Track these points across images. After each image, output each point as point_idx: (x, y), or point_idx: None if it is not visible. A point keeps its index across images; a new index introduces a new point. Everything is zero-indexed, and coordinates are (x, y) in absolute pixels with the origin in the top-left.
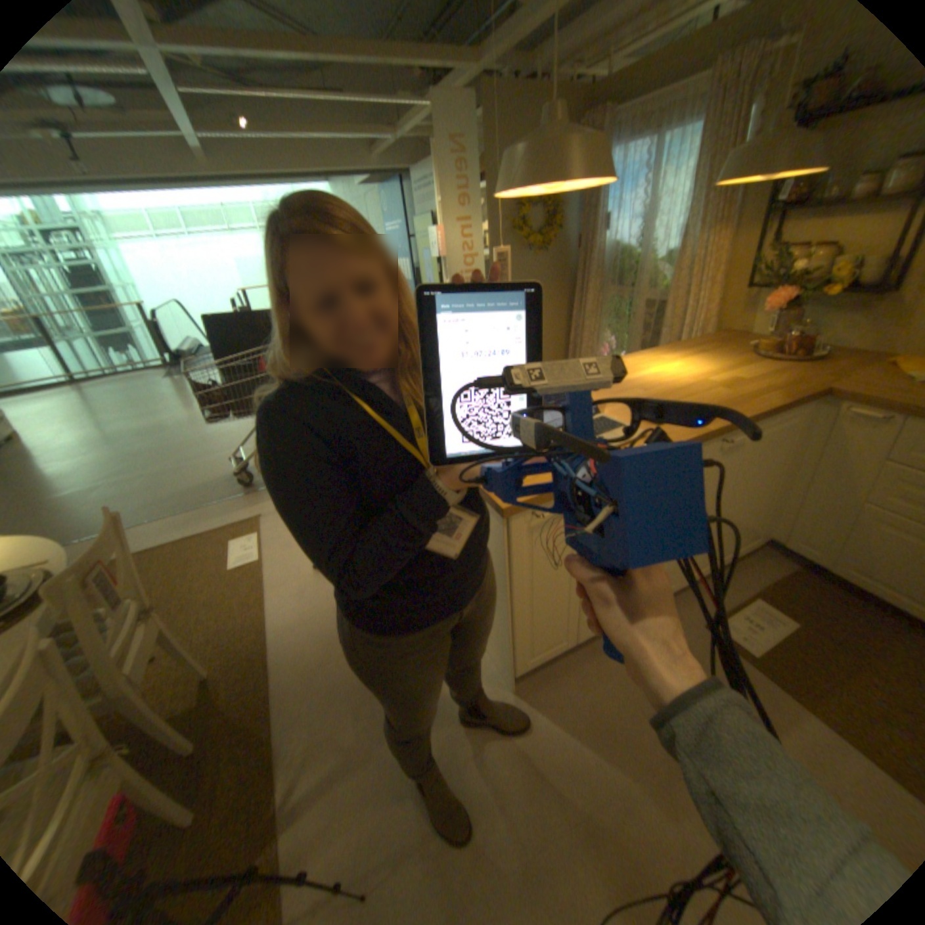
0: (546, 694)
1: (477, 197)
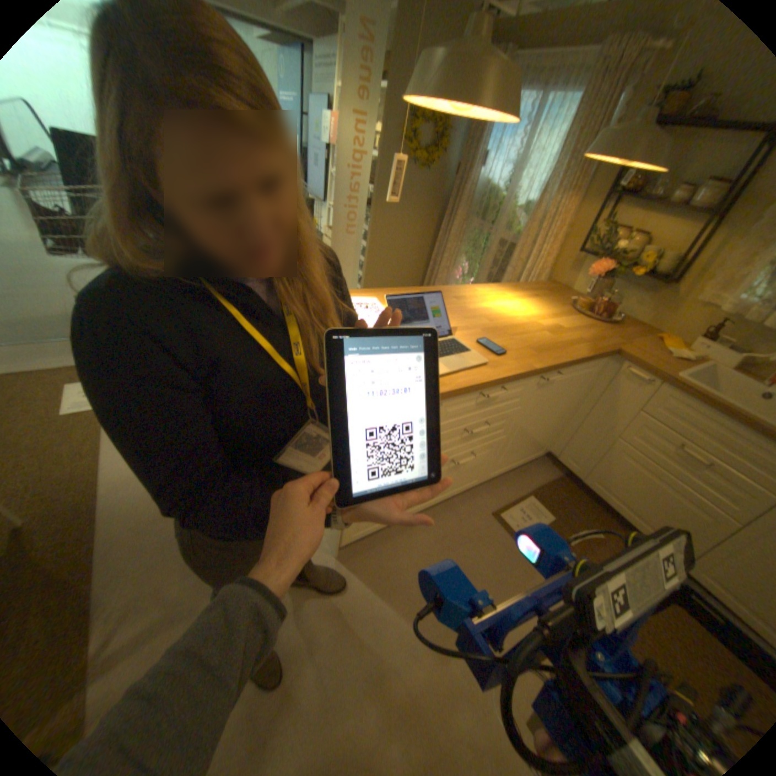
0: (363, 560)
1: (376, 95)
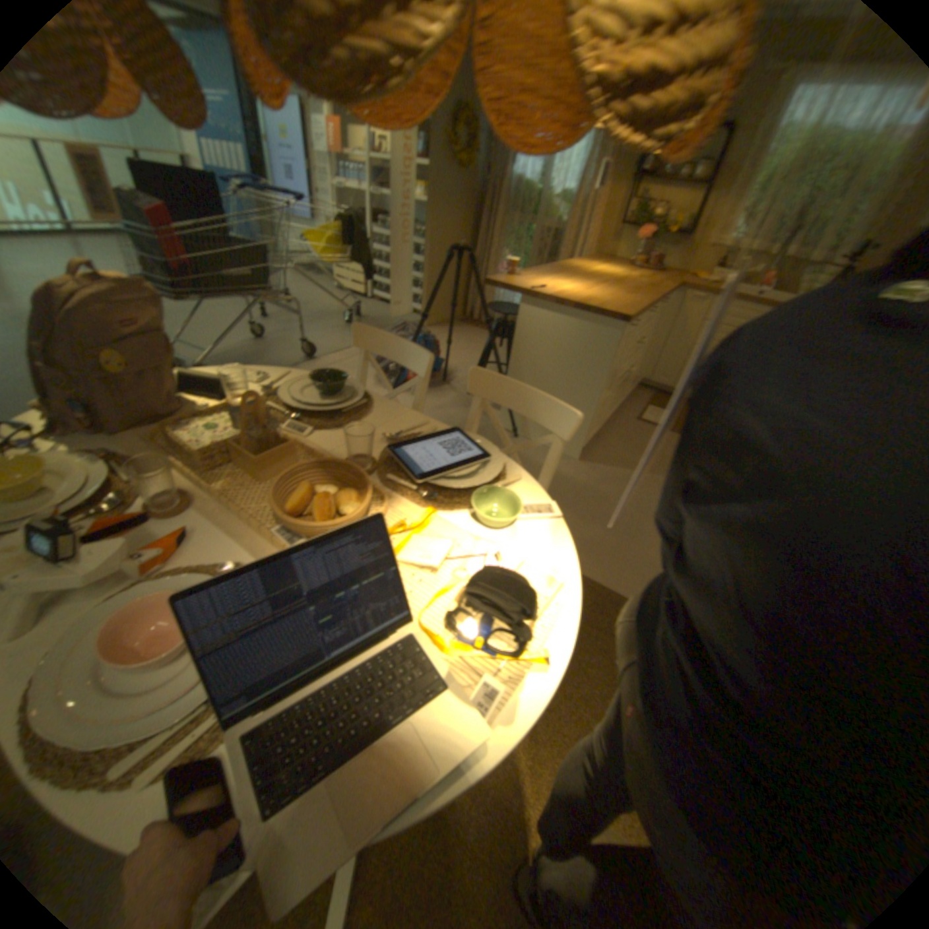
0: (593, 458)
1: None
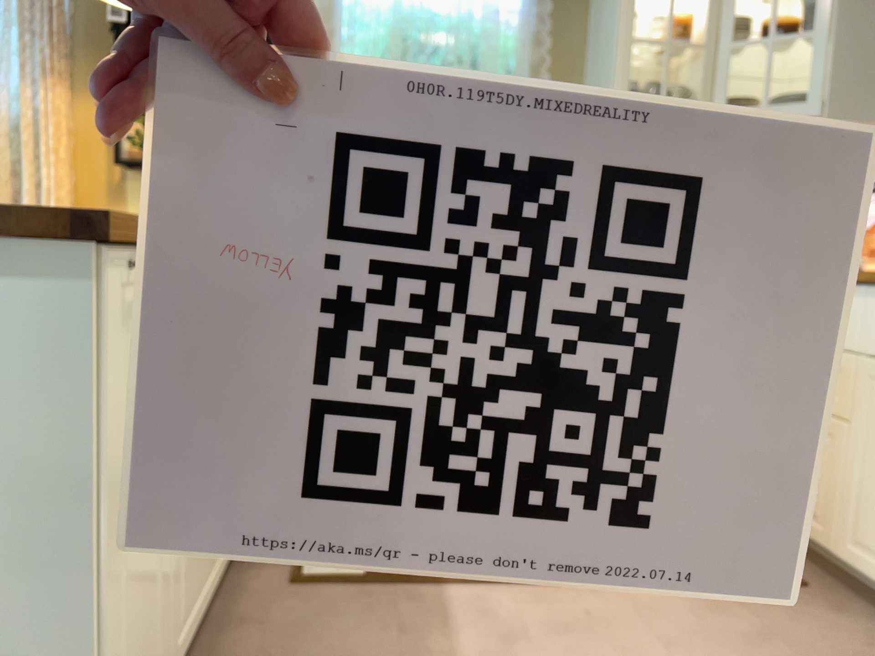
0: None
1: None
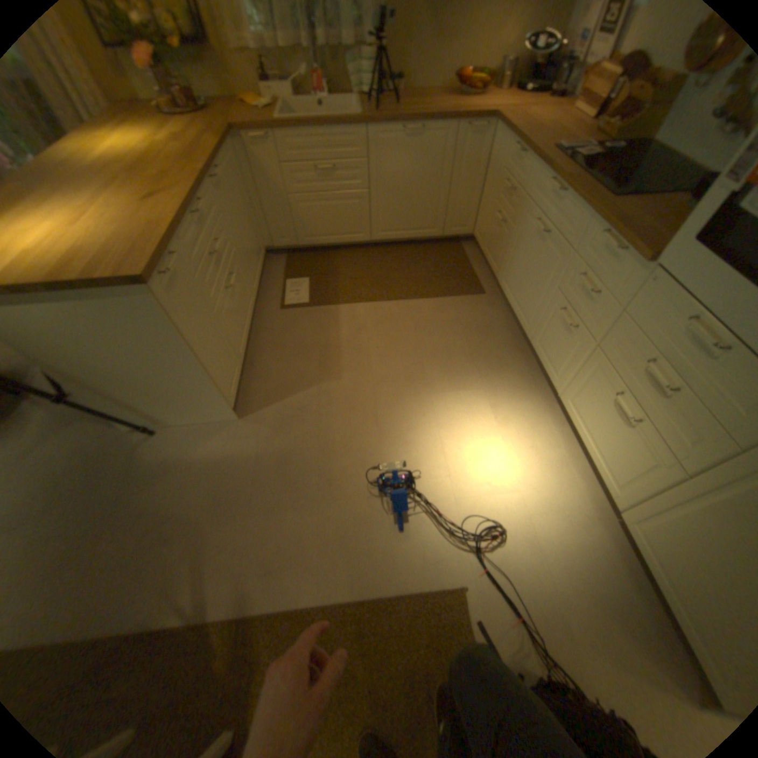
0: (253, 402)
1: None
